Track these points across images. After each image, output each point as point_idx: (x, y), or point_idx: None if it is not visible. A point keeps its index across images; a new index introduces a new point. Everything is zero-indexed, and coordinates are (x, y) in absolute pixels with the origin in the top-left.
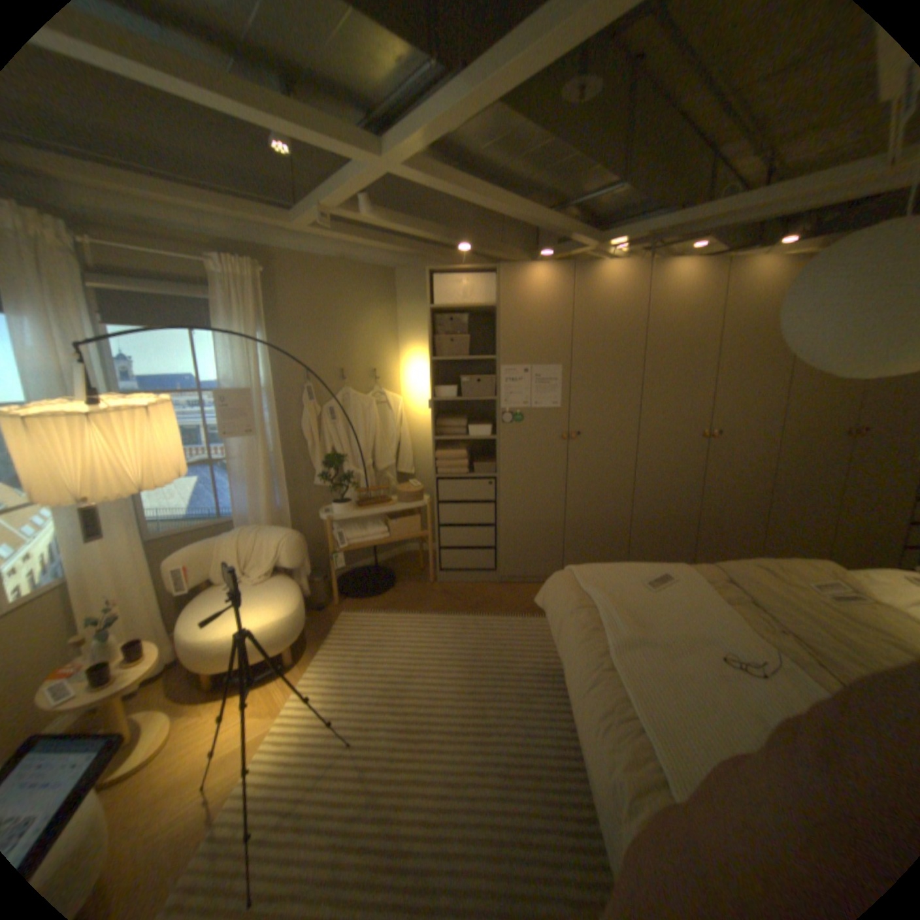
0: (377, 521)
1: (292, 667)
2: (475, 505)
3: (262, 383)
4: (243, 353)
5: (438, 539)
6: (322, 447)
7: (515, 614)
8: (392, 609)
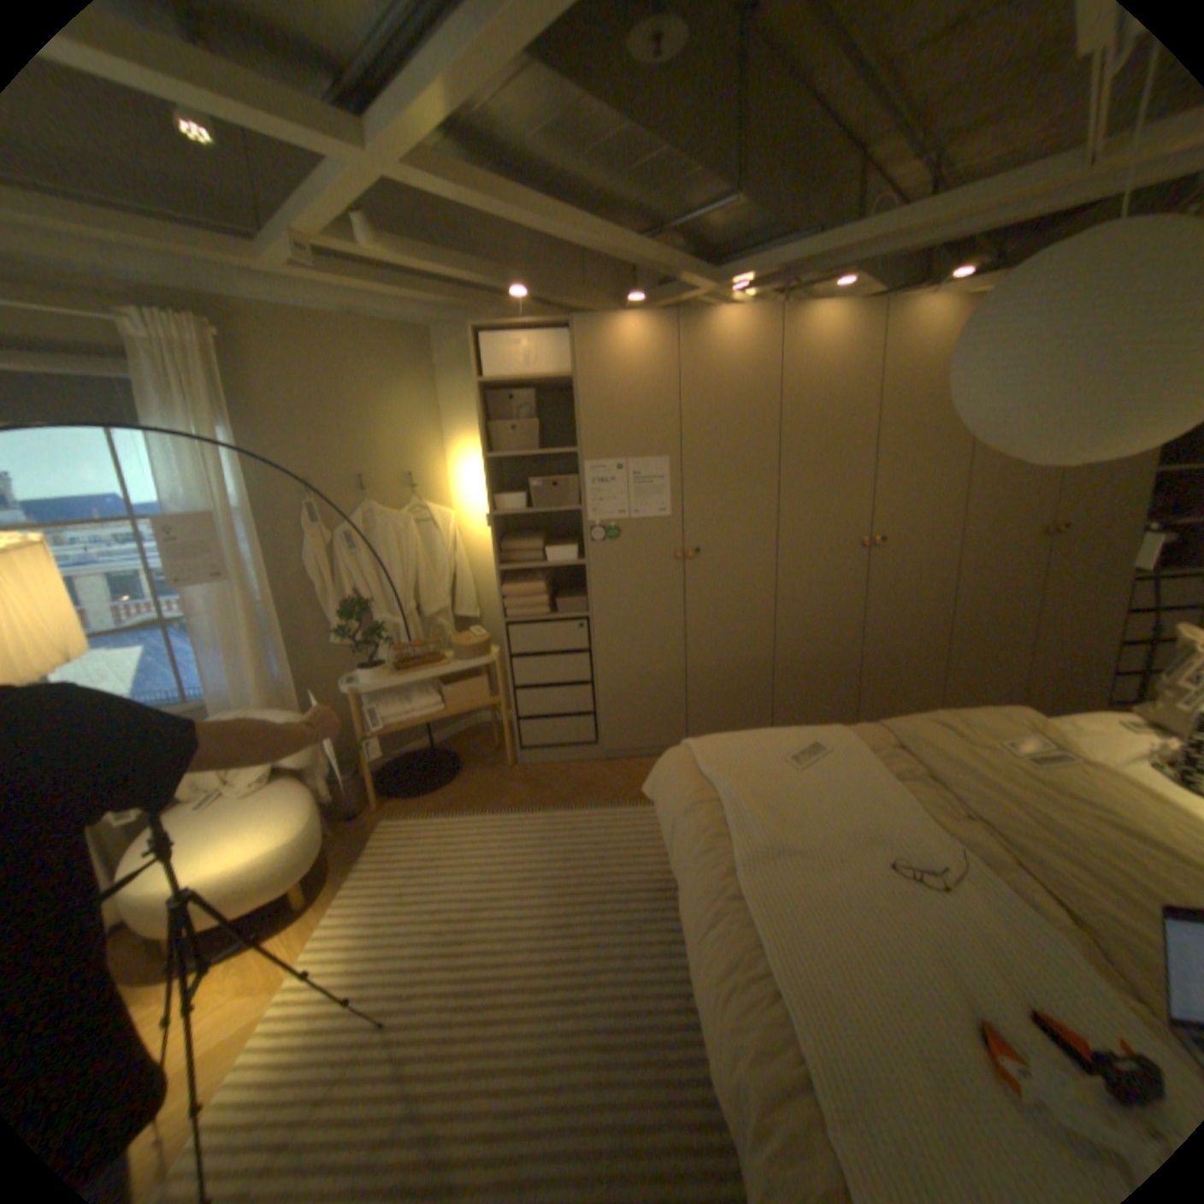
0: (426, 689)
1: (305, 912)
2: (563, 657)
3: (234, 503)
4: (196, 459)
5: (515, 708)
6: (339, 590)
7: (623, 804)
8: (453, 811)
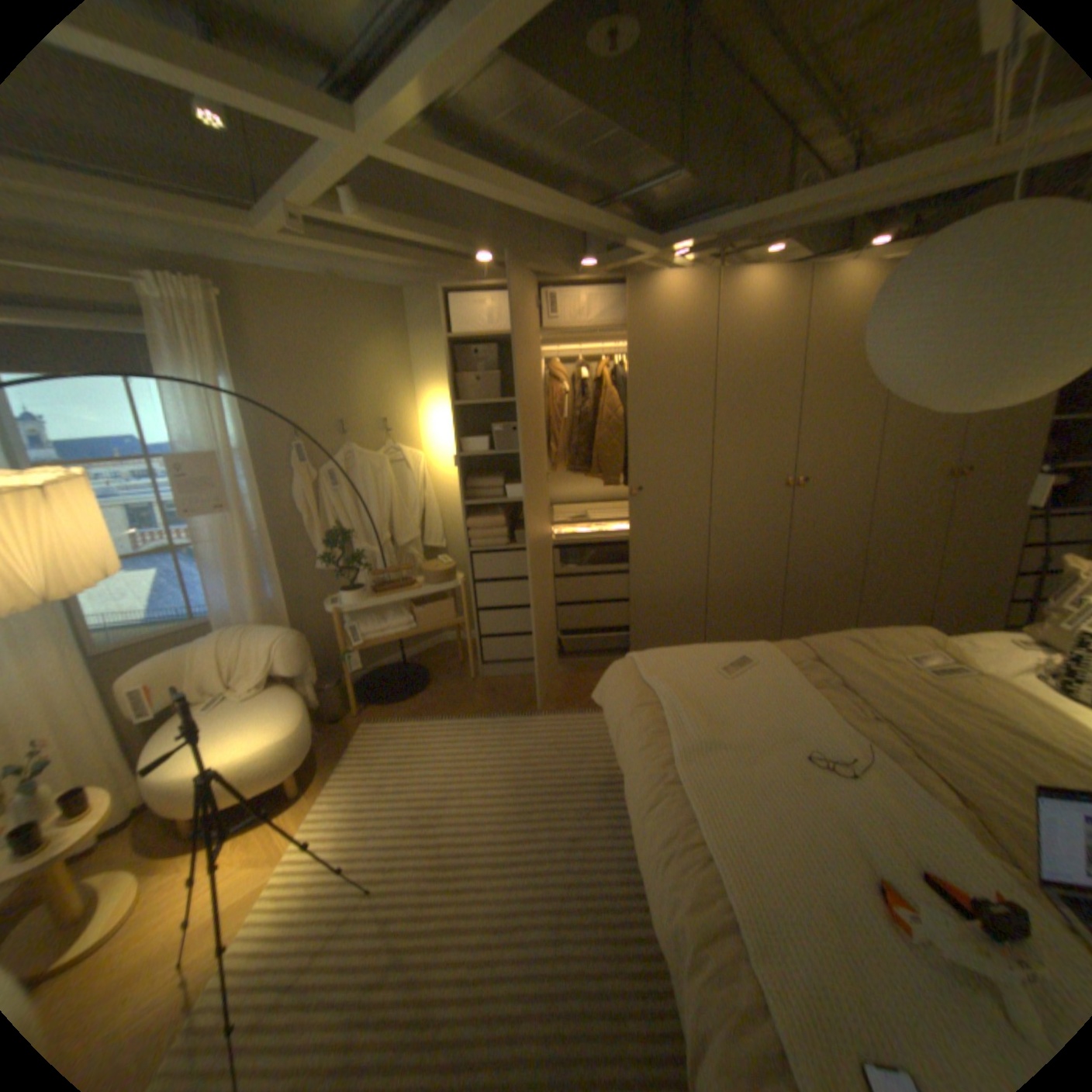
0: (399, 610)
1: (297, 800)
2: (520, 583)
3: (233, 444)
4: (201, 406)
5: (477, 627)
6: (323, 522)
7: (573, 711)
8: (423, 716)
